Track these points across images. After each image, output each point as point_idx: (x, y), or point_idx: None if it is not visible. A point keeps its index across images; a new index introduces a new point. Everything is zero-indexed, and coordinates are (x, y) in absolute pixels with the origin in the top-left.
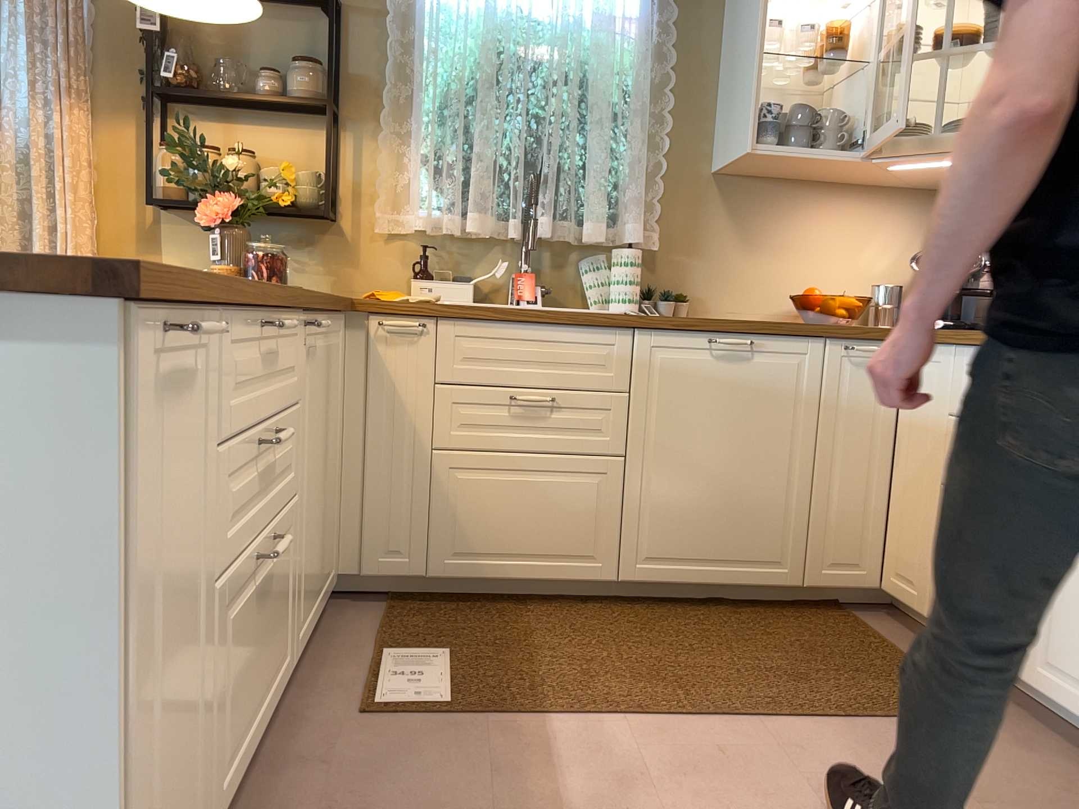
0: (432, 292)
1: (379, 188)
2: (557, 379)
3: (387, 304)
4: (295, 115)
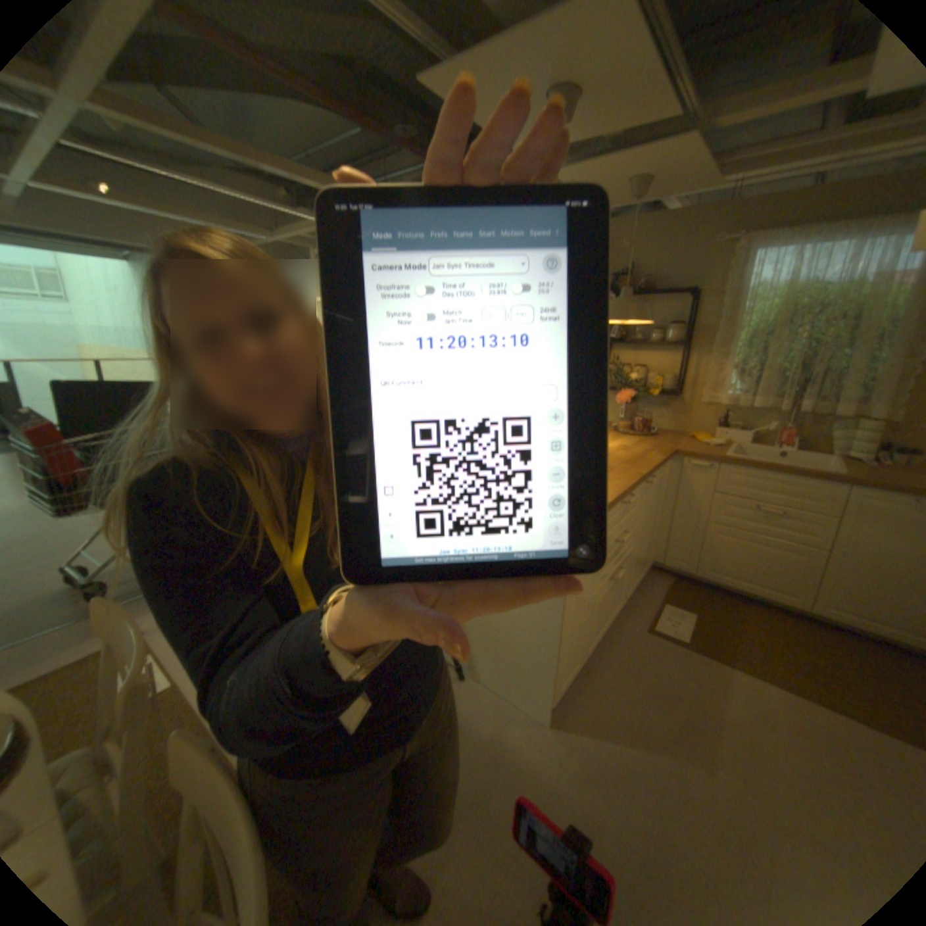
0: (726, 435)
1: (705, 381)
2: (789, 502)
3: (695, 453)
4: (666, 345)
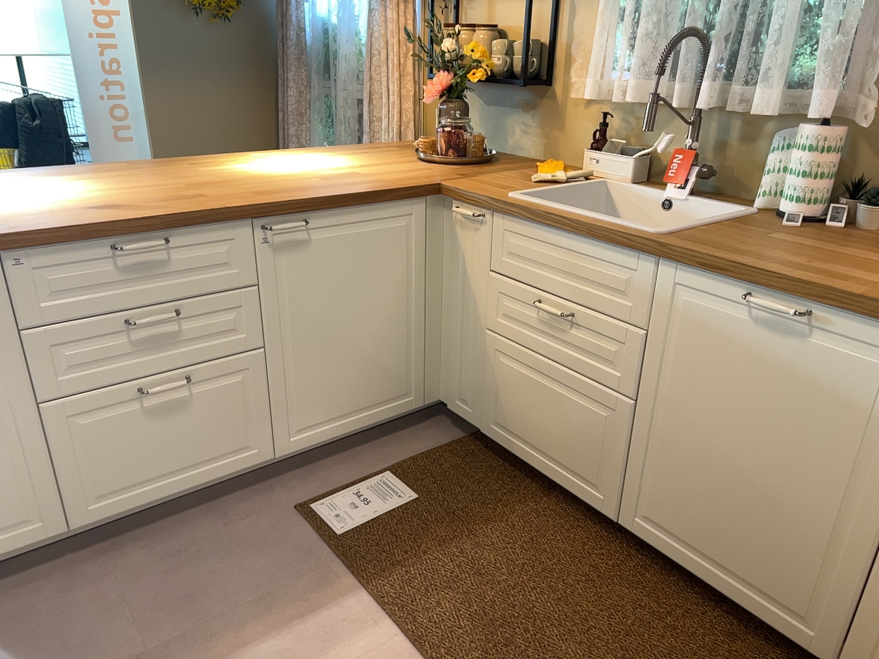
0: (596, 166)
1: (573, 54)
2: (579, 294)
3: (461, 192)
4: None
